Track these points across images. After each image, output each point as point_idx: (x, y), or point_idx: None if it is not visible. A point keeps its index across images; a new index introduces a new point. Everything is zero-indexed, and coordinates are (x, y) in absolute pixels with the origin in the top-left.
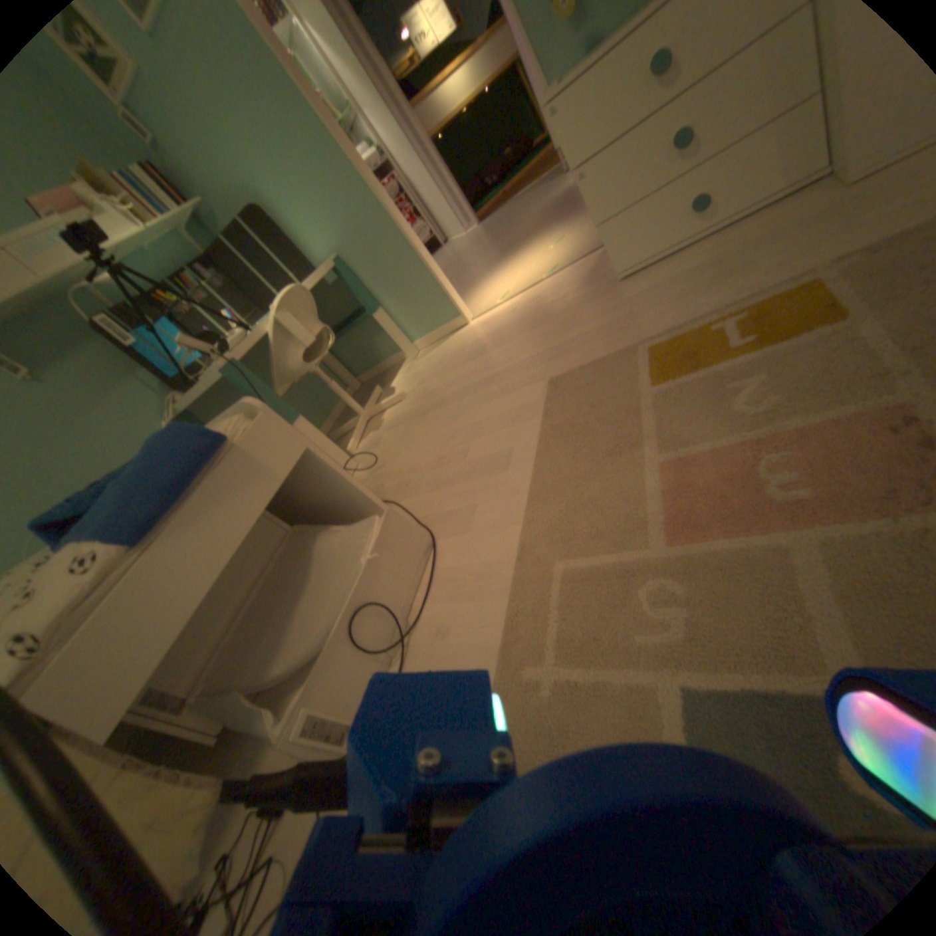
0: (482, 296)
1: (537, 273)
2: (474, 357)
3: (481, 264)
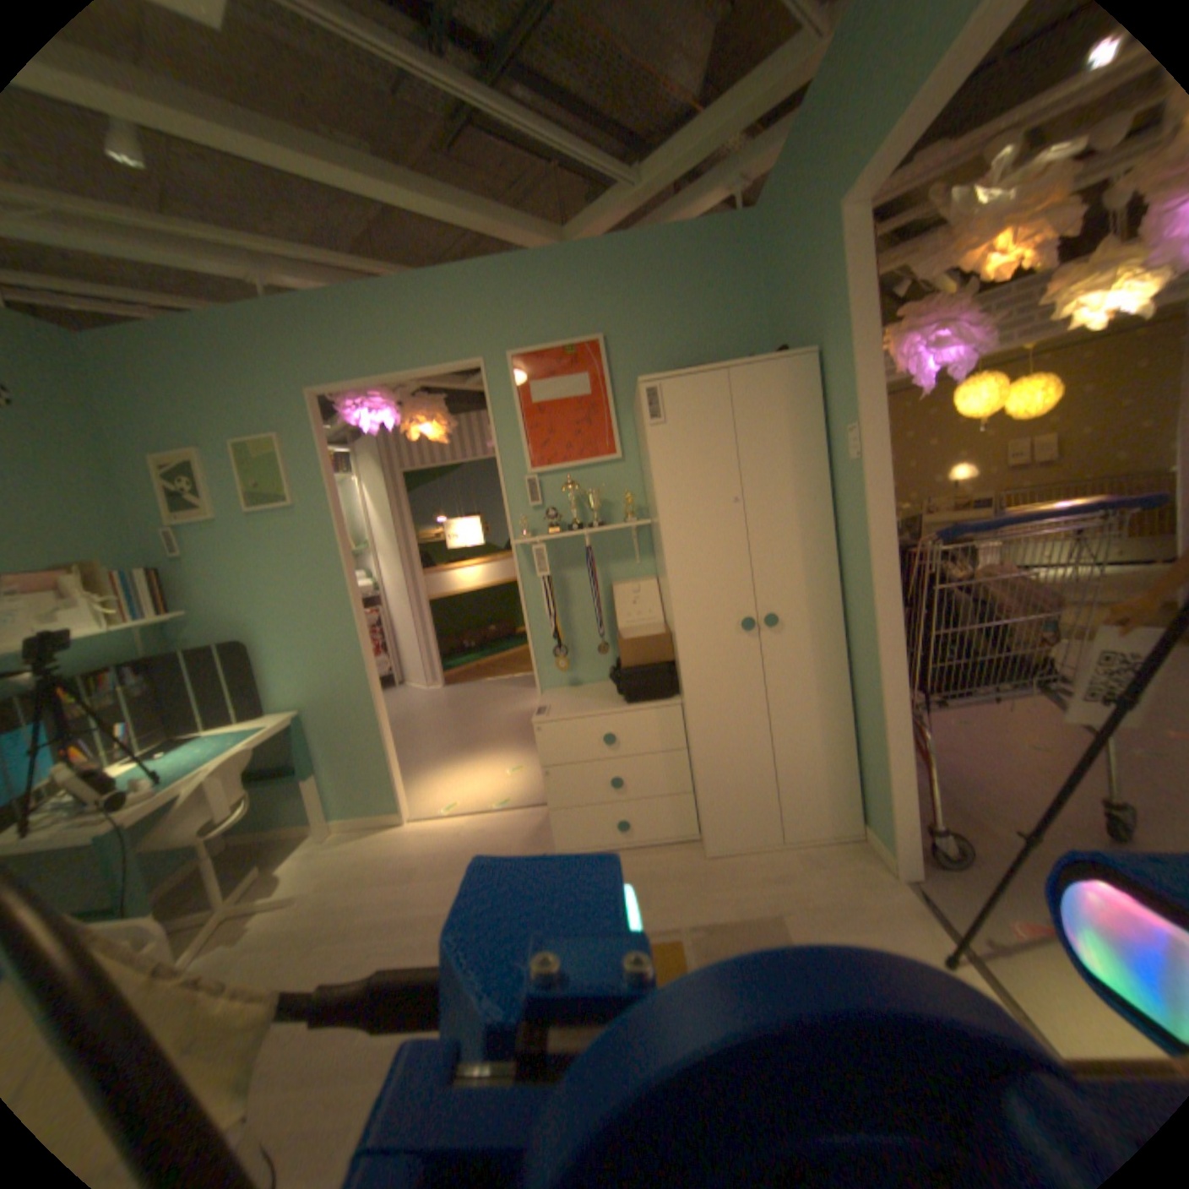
0: (427, 794)
1: (489, 798)
2: (399, 881)
3: (435, 747)
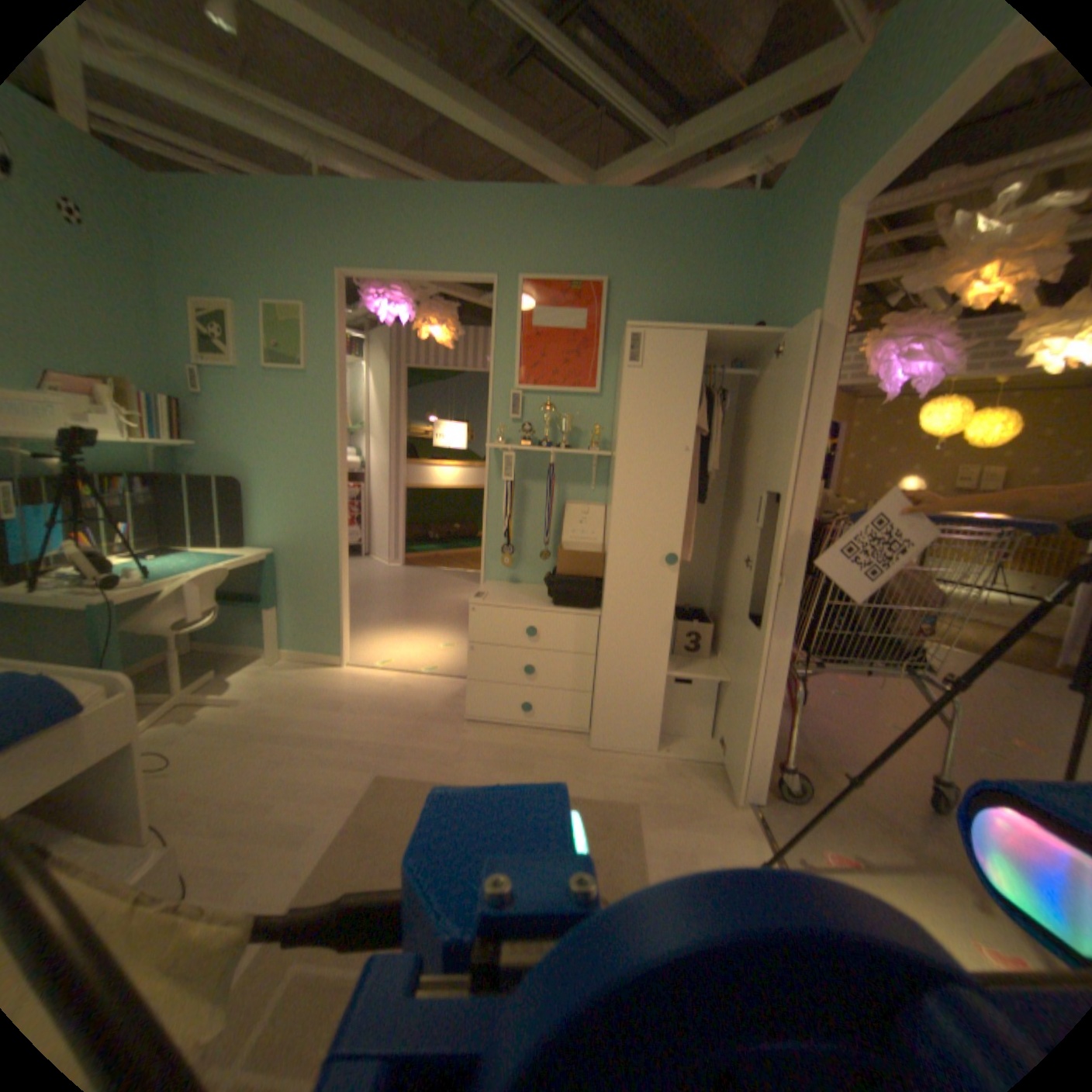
0: (368, 649)
1: (419, 663)
2: (328, 709)
3: (384, 613)
